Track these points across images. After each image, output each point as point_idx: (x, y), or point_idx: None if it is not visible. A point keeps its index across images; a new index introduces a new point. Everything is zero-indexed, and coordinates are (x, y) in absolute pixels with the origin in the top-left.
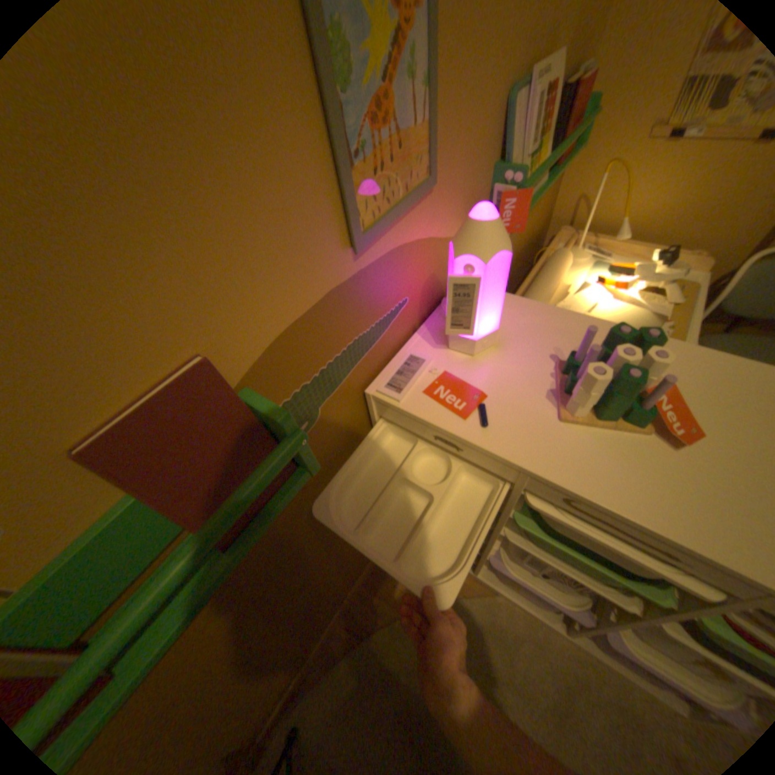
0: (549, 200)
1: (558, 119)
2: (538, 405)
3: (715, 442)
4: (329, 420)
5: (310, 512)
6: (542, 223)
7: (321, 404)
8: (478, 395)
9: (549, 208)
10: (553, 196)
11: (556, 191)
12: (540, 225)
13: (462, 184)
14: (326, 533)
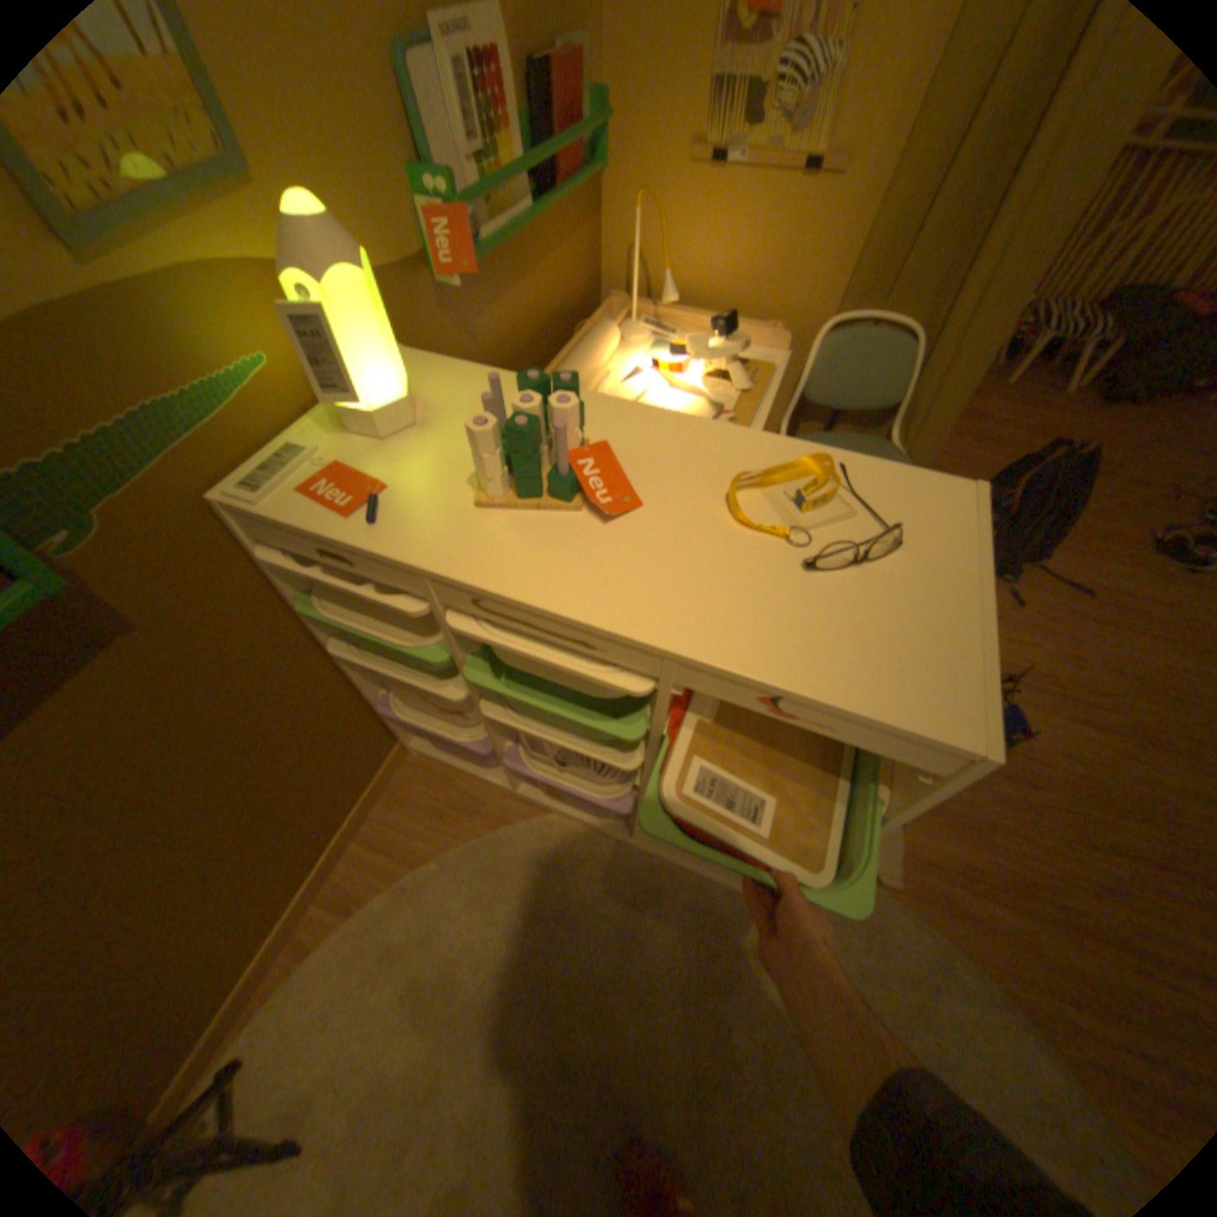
0: (582, 251)
1: (532, 116)
2: (452, 492)
3: (647, 511)
4: (128, 536)
5: (147, 695)
6: (579, 286)
7: (94, 505)
8: (373, 487)
9: (588, 264)
10: (588, 245)
11: (594, 239)
12: (575, 289)
13: (327, 183)
14: (211, 737)
